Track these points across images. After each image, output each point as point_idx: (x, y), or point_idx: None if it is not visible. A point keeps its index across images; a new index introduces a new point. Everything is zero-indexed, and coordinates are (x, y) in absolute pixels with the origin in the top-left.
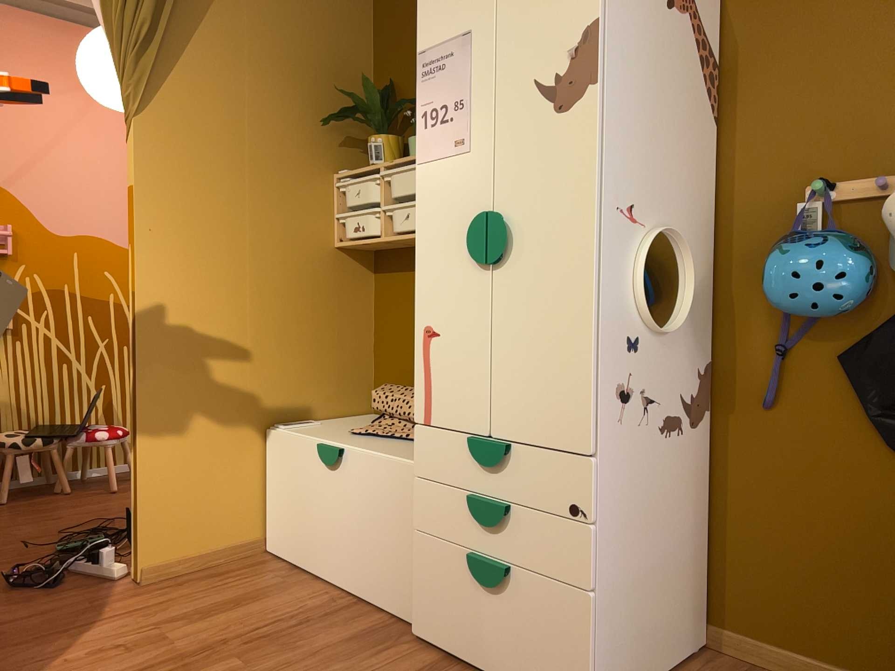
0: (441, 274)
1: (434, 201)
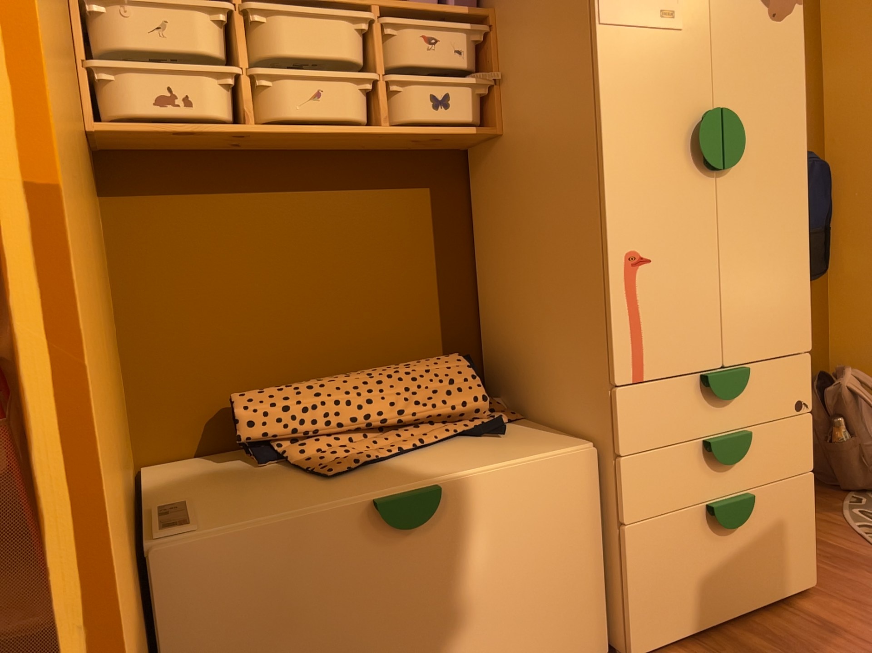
0: (650, 183)
1: (632, 83)
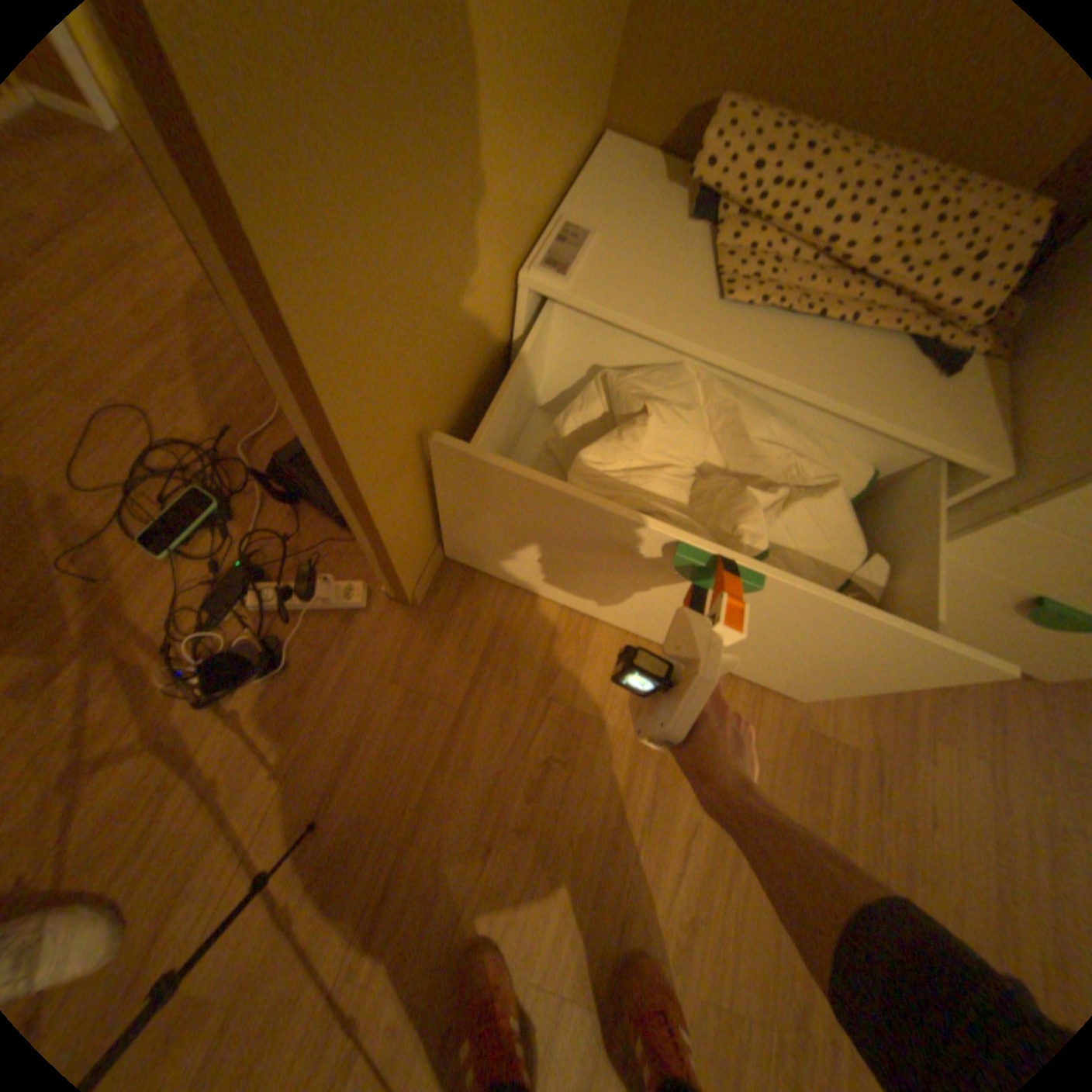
0: None
1: None
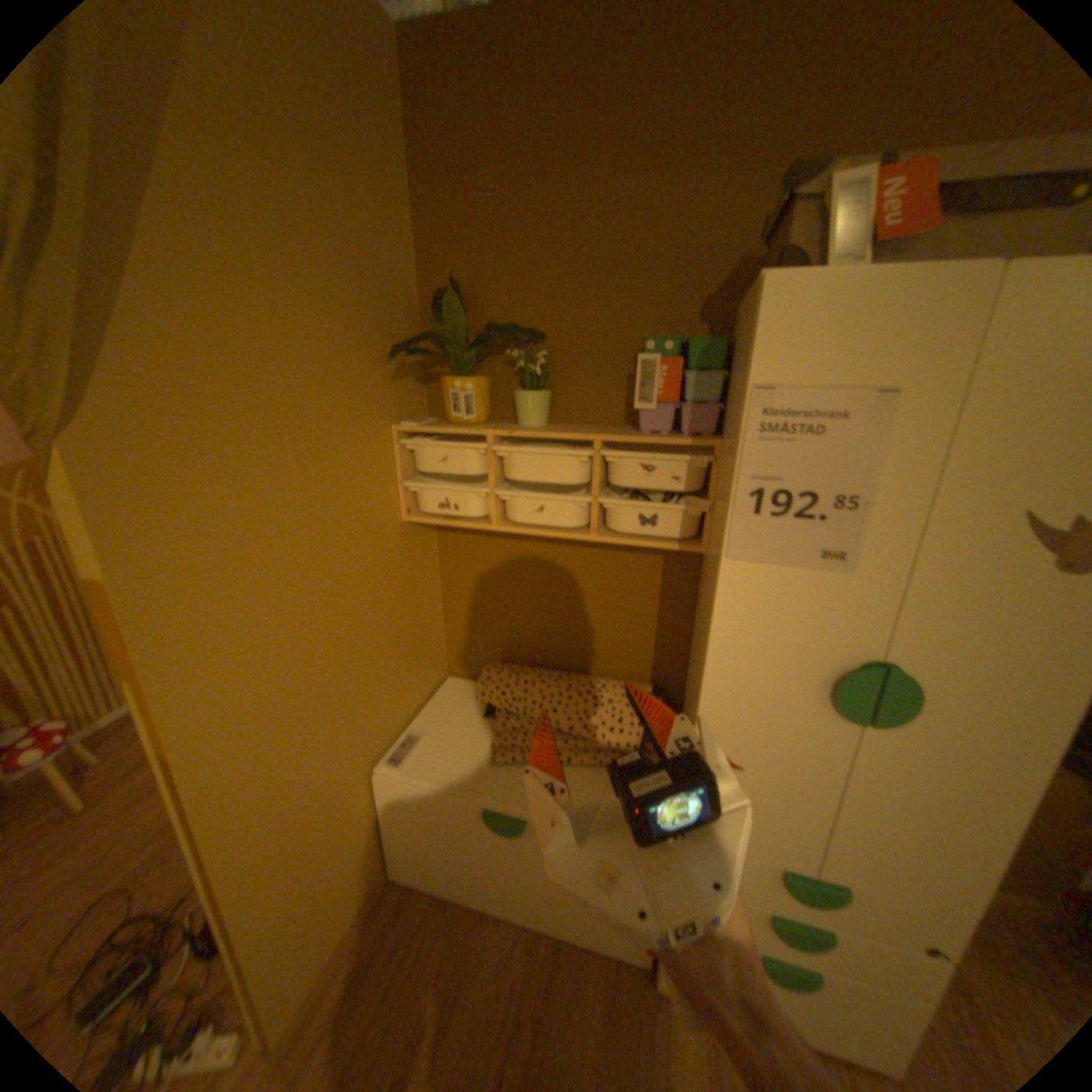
0: (759, 708)
1: (758, 617)
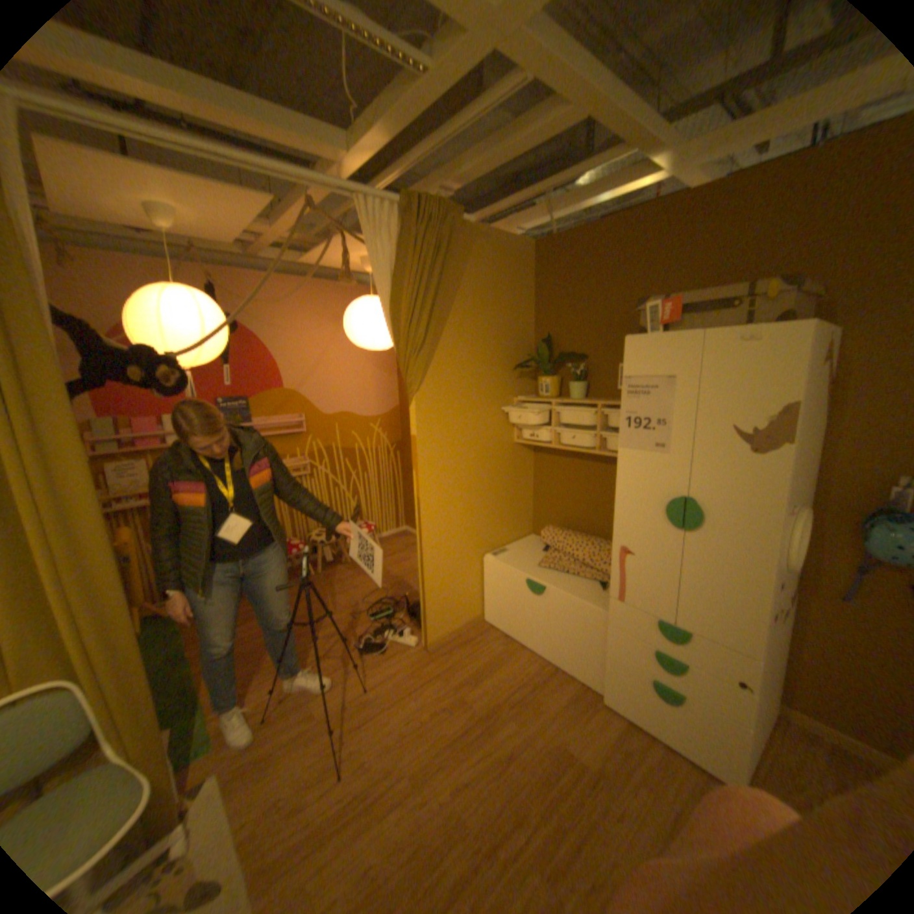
0: (640, 521)
1: (635, 475)
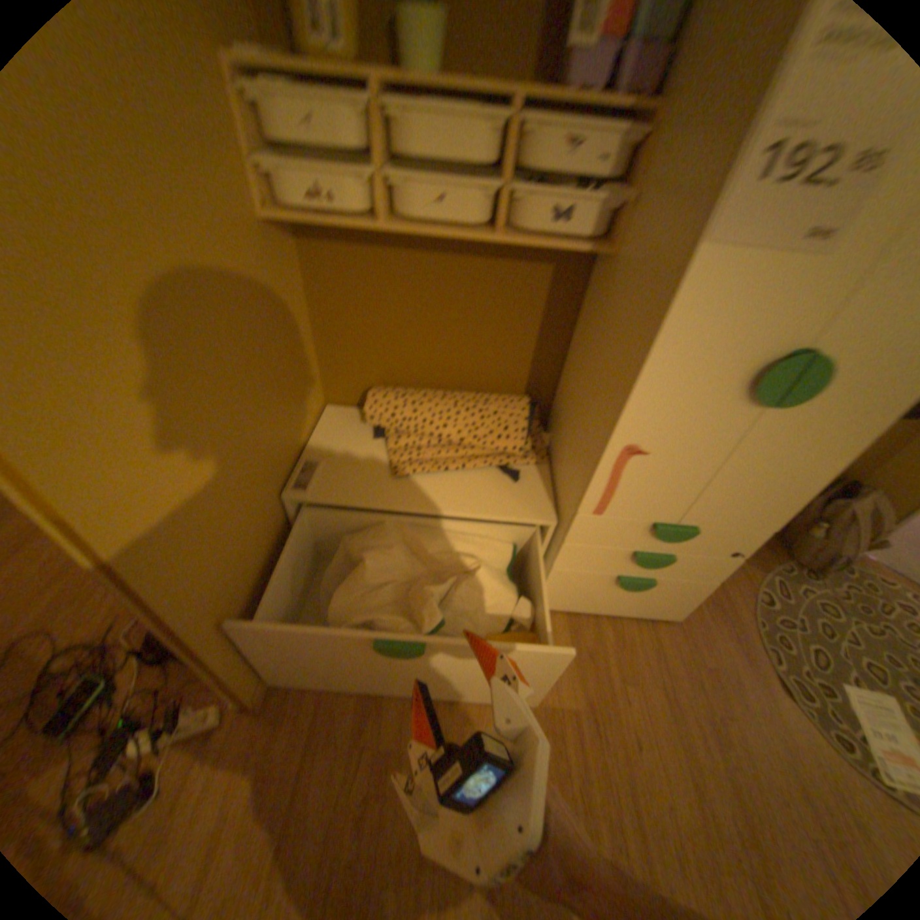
0: (681, 401)
1: (714, 310)
